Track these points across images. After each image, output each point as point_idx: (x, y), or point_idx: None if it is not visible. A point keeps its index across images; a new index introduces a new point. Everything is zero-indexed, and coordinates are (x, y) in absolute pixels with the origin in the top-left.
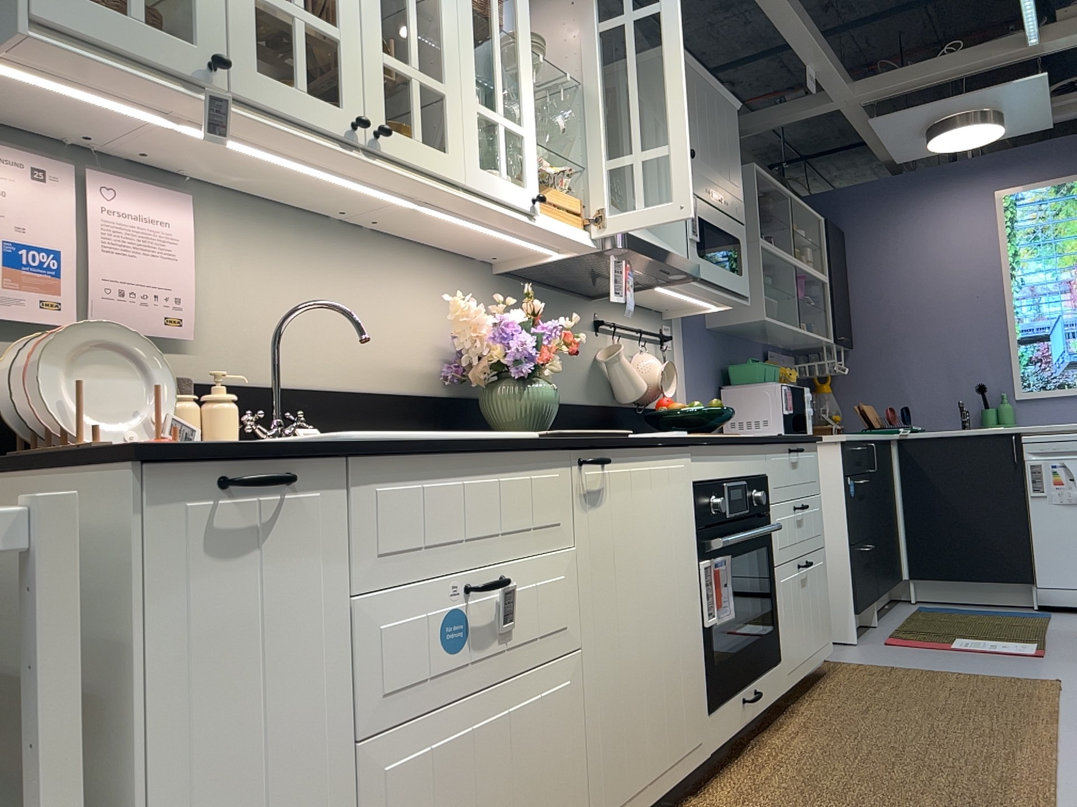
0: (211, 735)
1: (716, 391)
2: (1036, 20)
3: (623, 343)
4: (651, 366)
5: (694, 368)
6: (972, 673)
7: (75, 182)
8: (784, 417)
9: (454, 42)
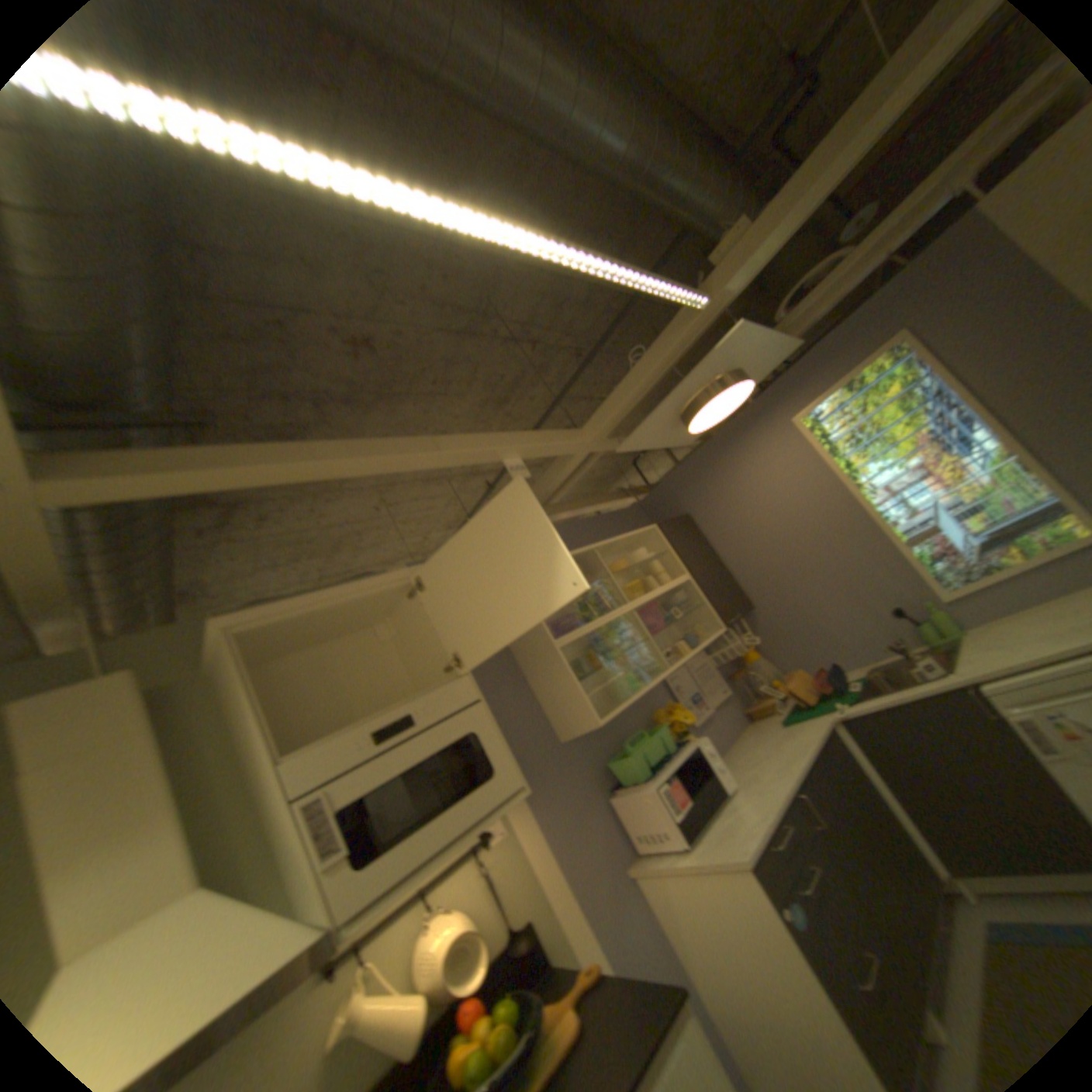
0: None
1: (603, 806)
2: (680, 286)
3: (397, 935)
4: (434, 959)
5: (553, 819)
6: None
7: None
8: (680, 824)
9: None
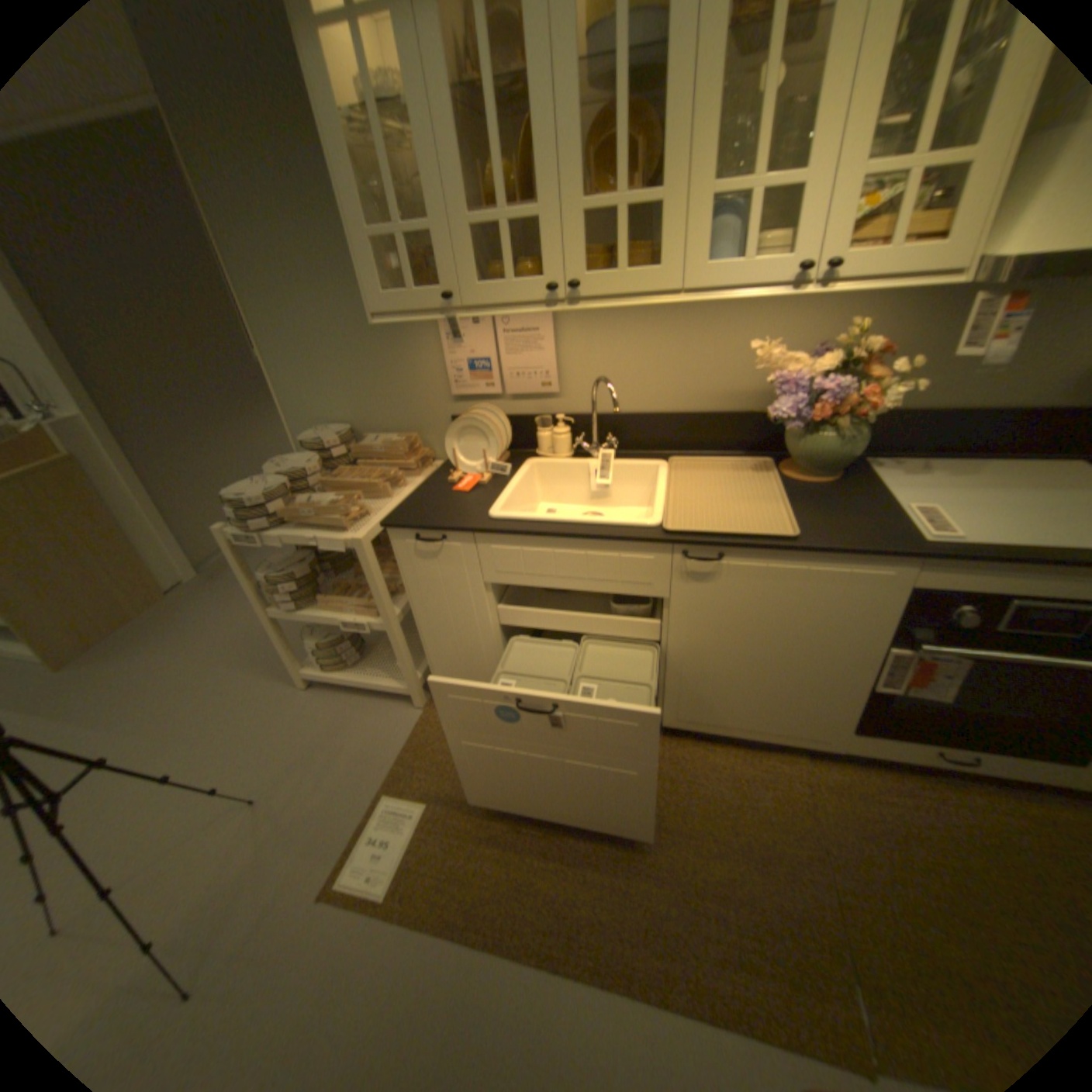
0: (434, 607)
1: None
2: None
3: None
4: None
5: None
6: None
7: (492, 320)
8: None
9: (683, 121)
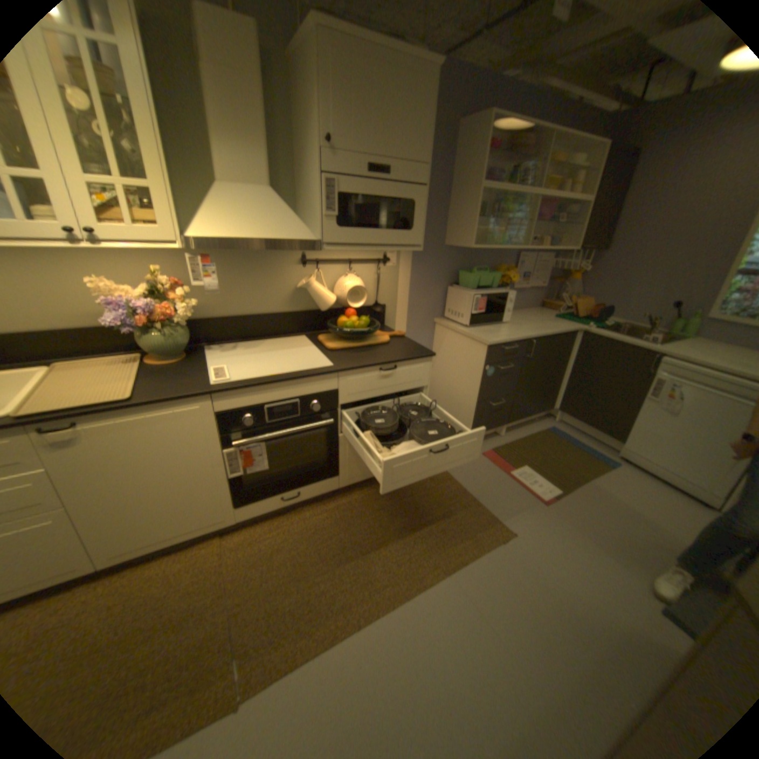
0: None
1: (443, 286)
2: None
3: (333, 269)
4: (345, 287)
5: (418, 274)
6: (480, 504)
7: None
8: (472, 314)
9: None
